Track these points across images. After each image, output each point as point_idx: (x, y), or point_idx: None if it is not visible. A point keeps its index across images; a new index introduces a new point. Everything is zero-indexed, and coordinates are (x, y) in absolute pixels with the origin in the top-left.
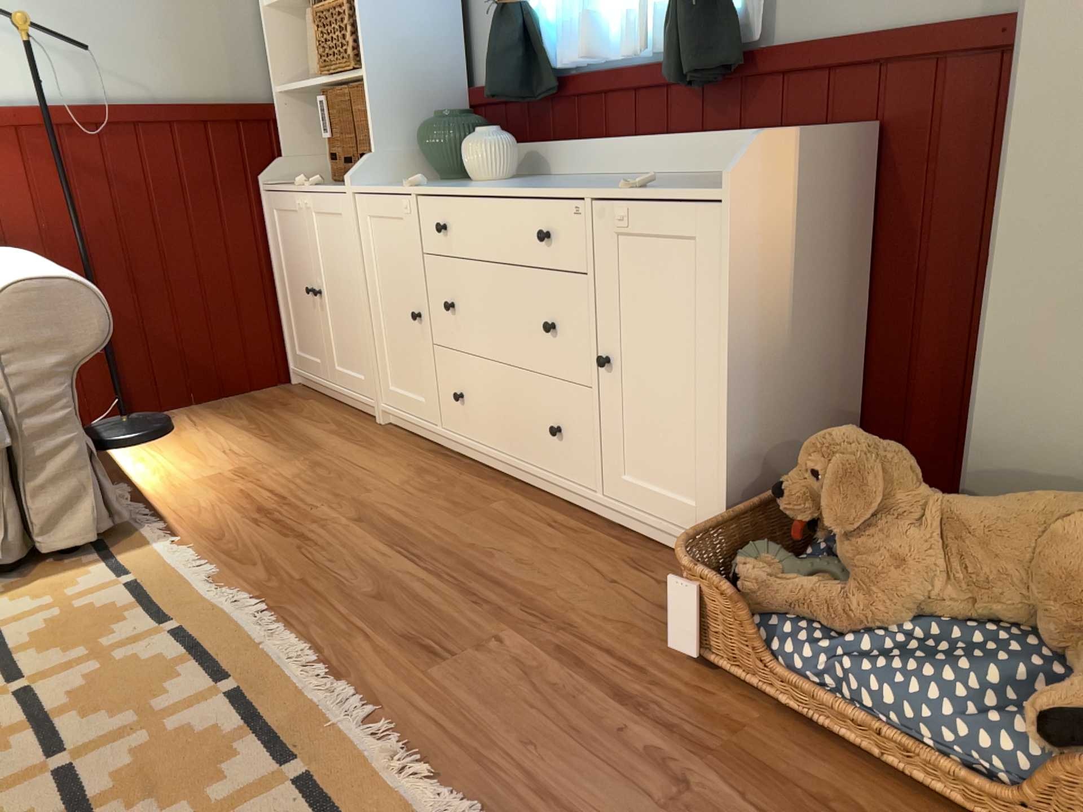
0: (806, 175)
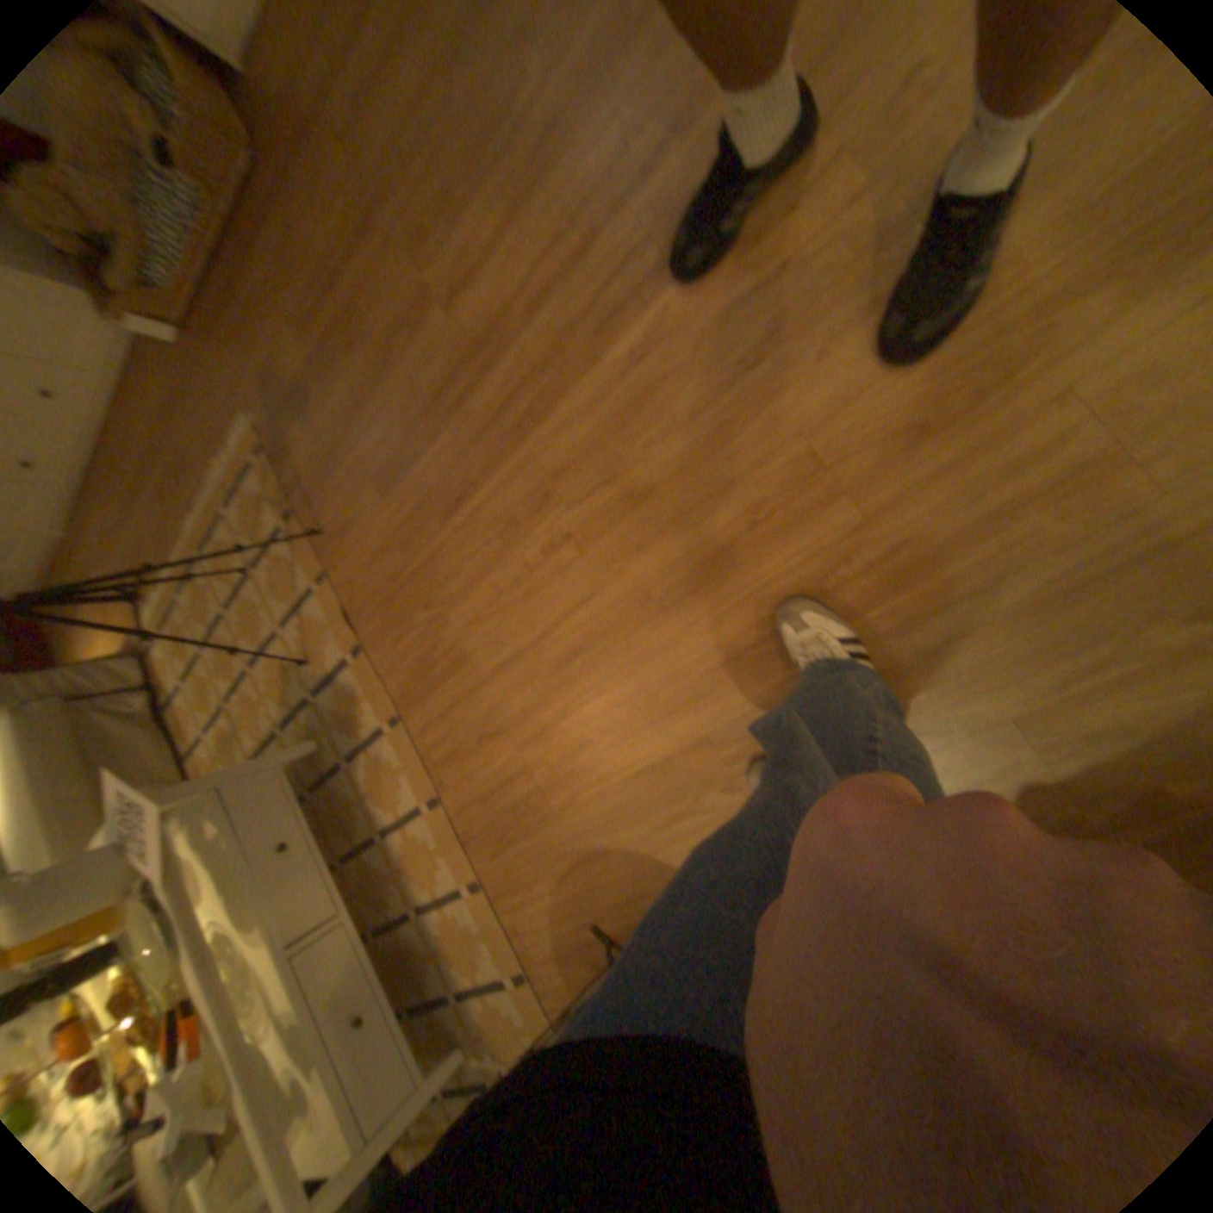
0: None
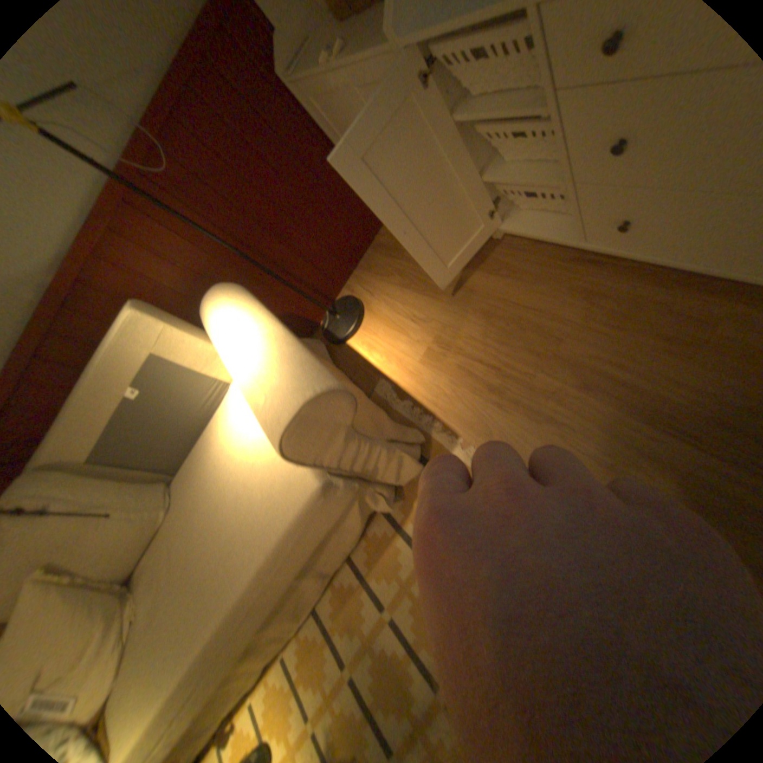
0: None
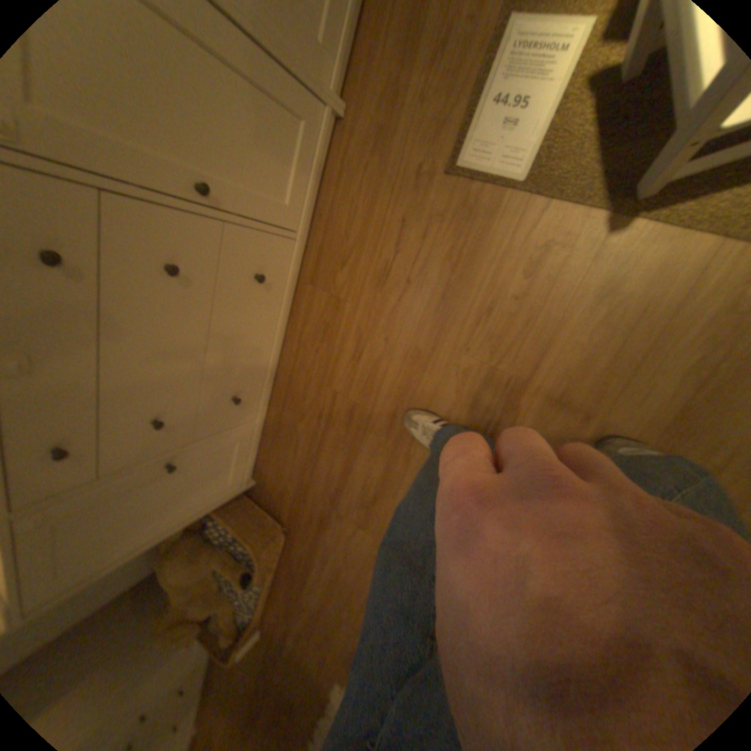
0: None
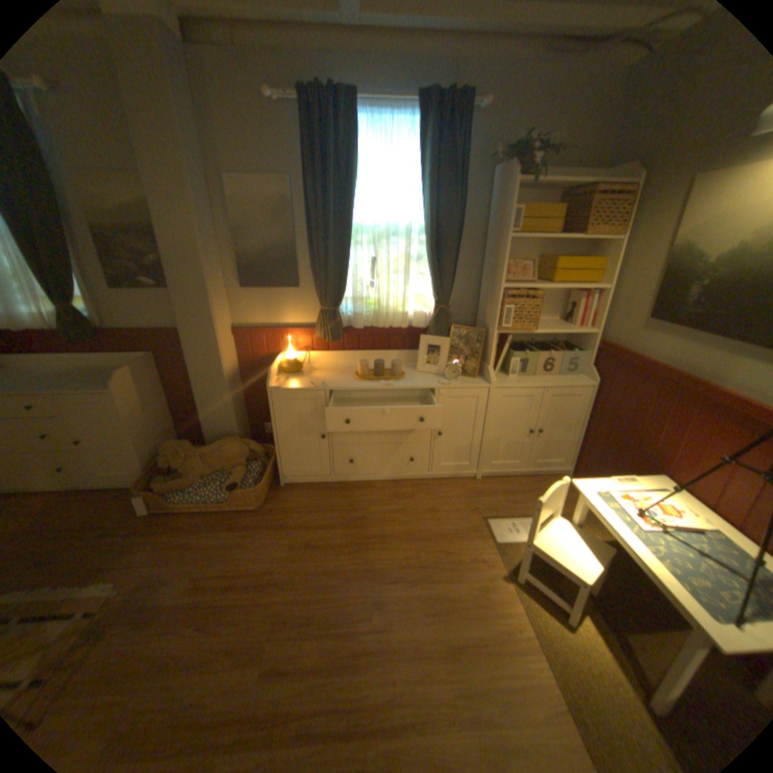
0: (133, 370)
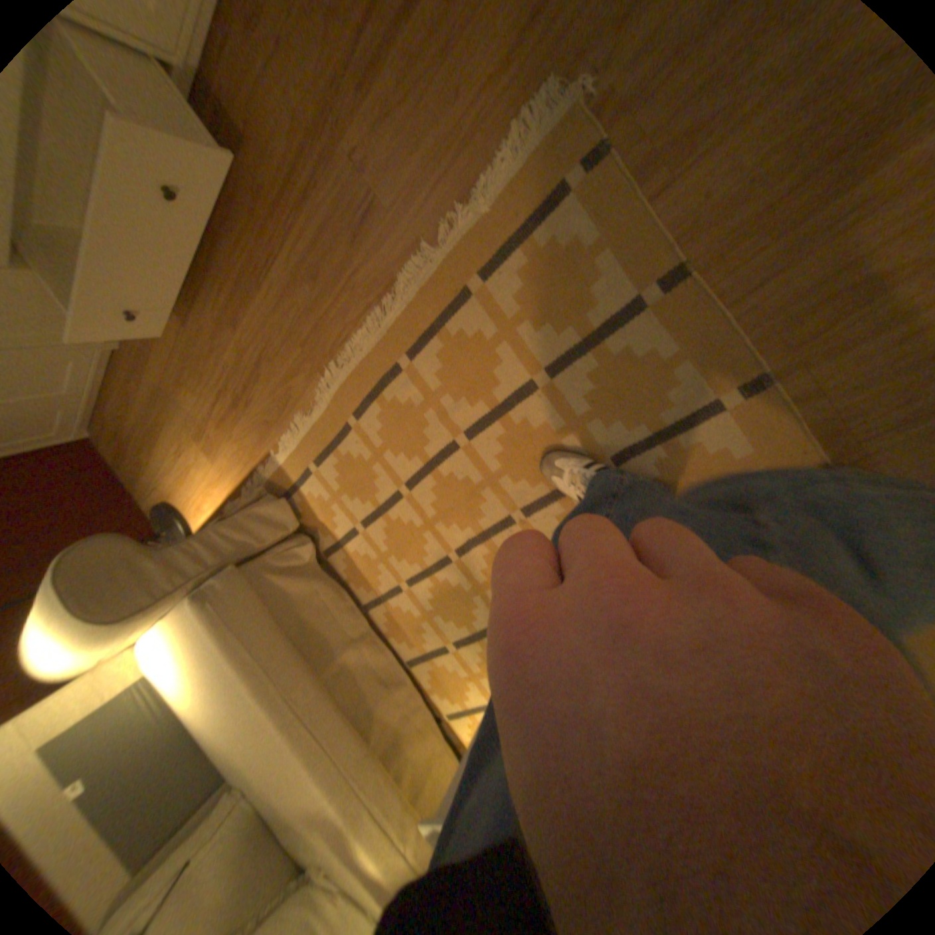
0: None
